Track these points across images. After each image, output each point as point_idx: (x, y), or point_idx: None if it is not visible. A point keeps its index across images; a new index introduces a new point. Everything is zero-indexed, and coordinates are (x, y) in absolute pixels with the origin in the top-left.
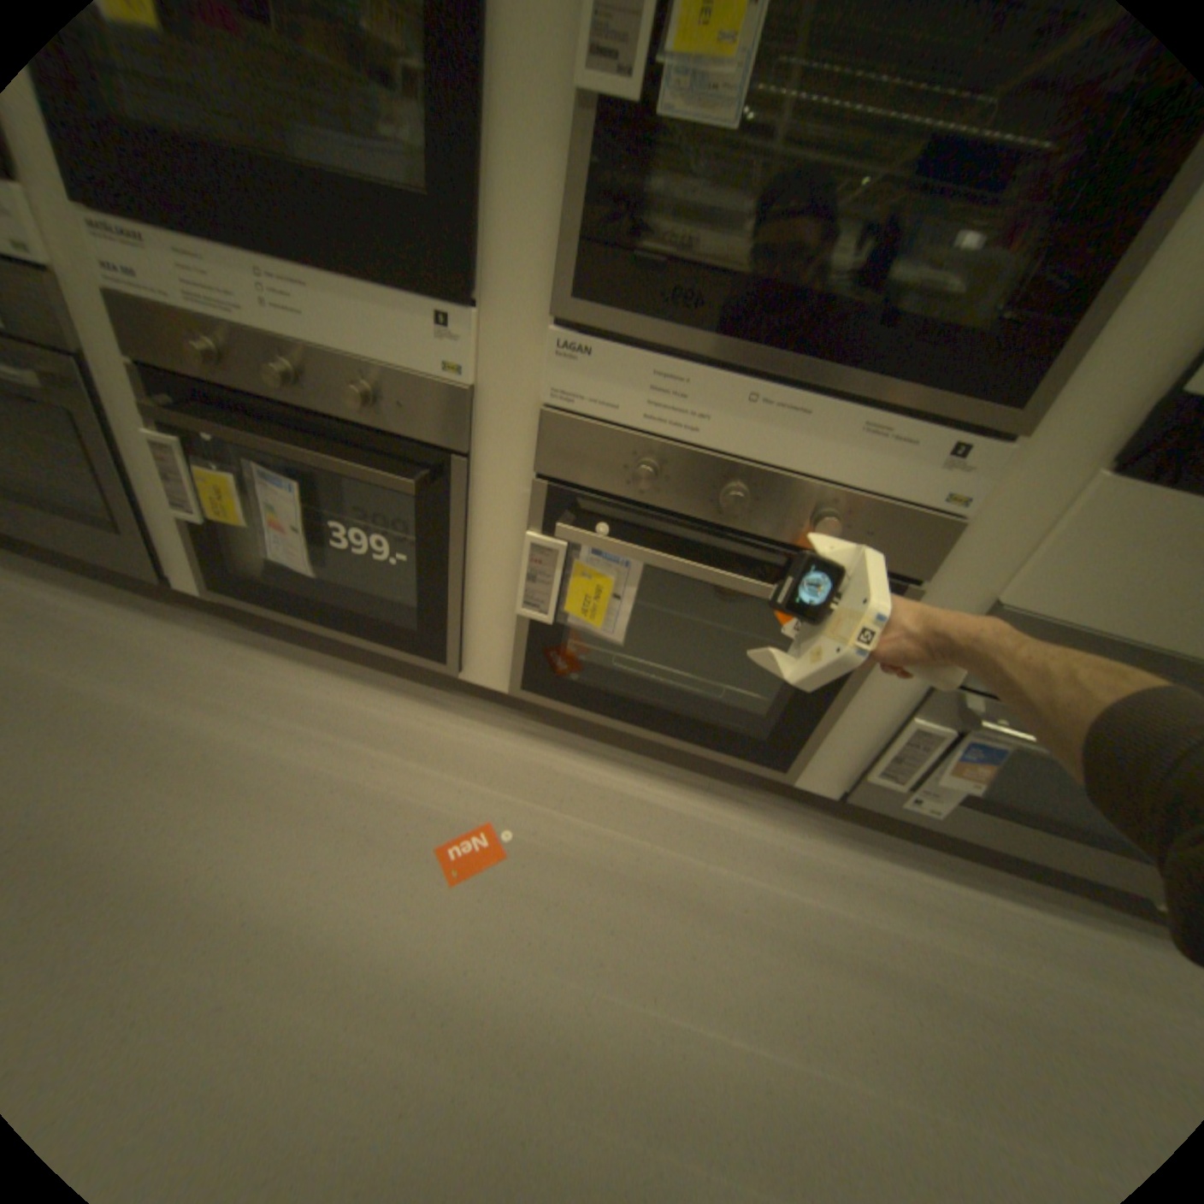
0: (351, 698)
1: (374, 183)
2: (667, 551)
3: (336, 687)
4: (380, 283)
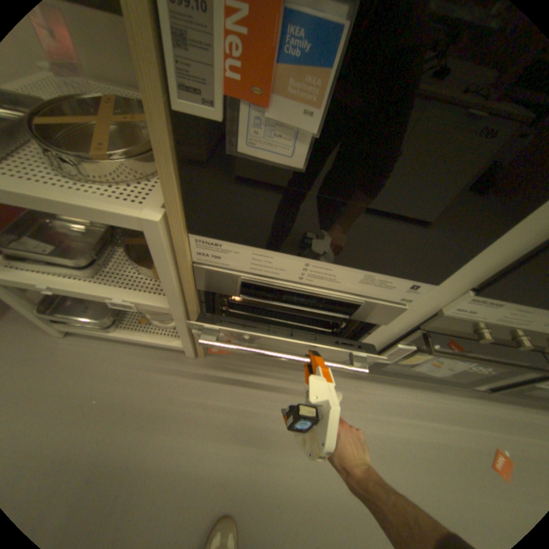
0: (413, 398)
1: None
2: None
3: (403, 393)
4: None
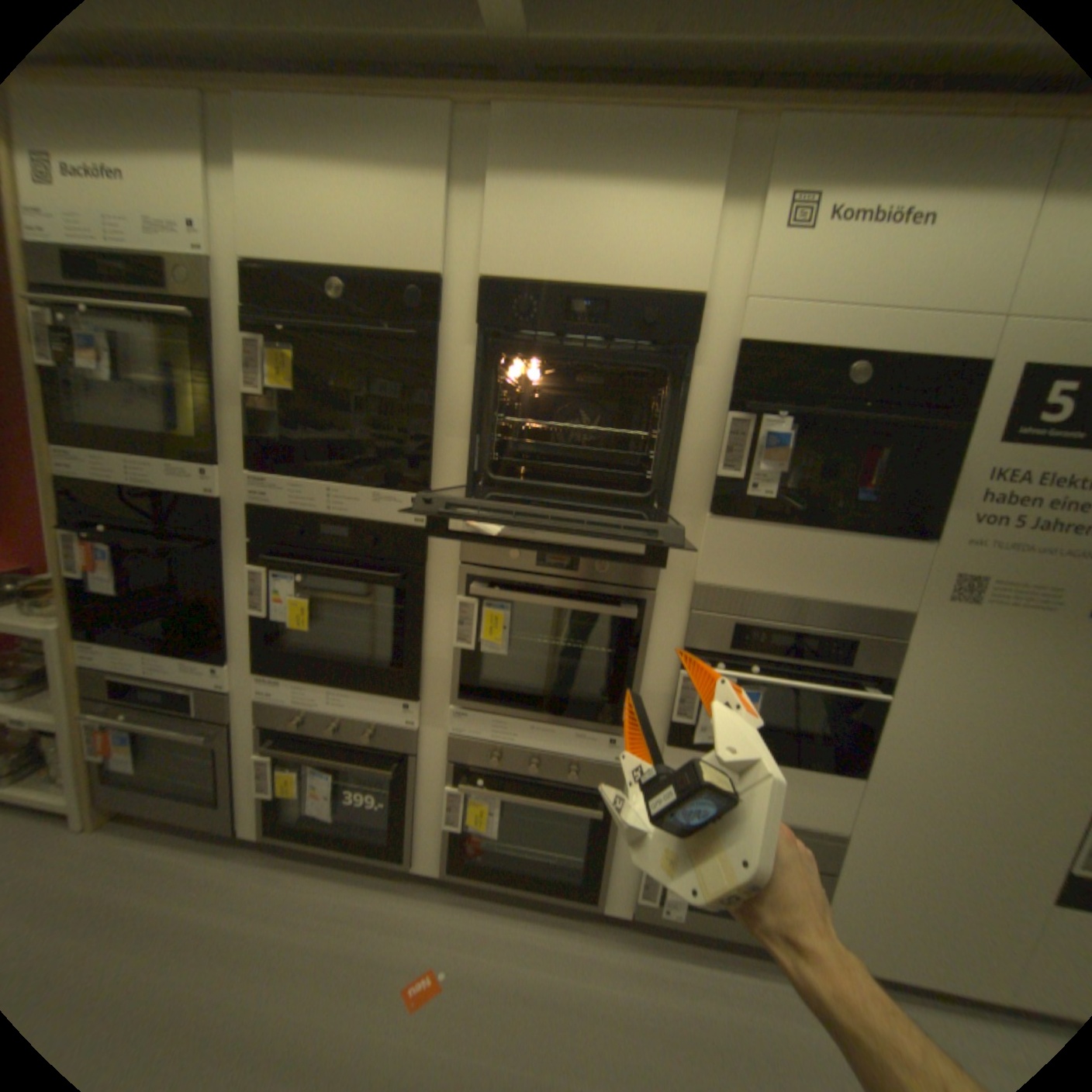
0: (343, 899)
1: (380, 666)
2: (510, 792)
3: (334, 892)
4: (380, 697)
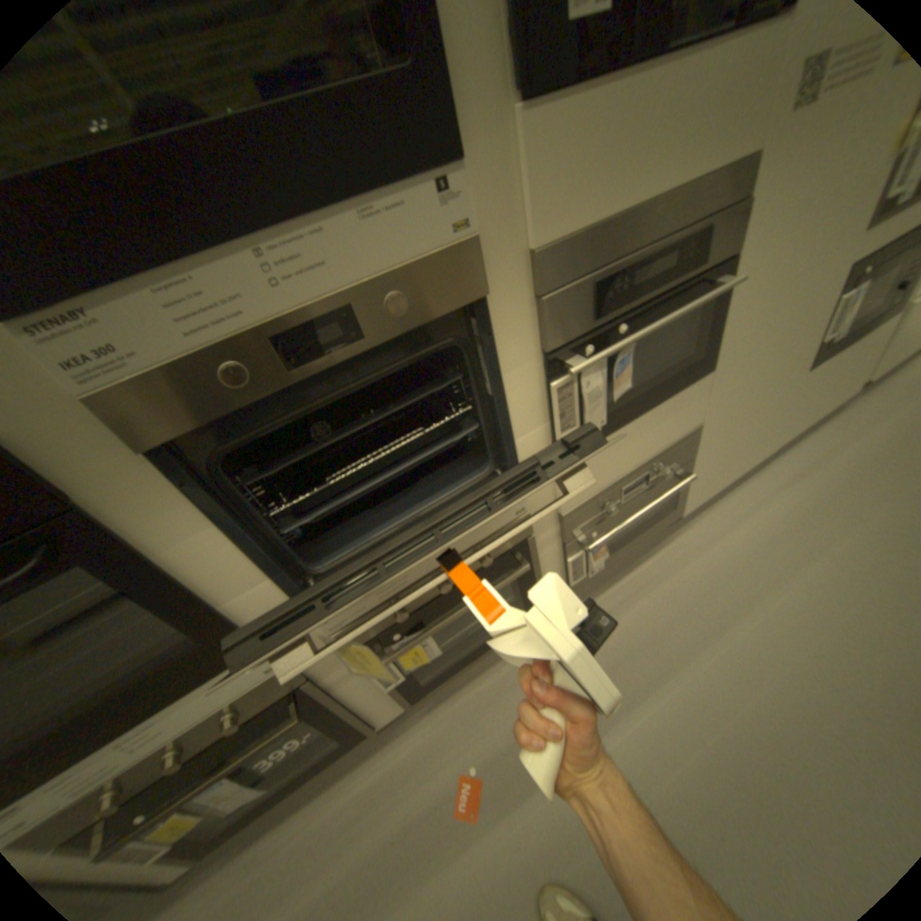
0: (331, 805)
1: (156, 663)
2: (428, 617)
3: (317, 810)
4: (196, 685)
